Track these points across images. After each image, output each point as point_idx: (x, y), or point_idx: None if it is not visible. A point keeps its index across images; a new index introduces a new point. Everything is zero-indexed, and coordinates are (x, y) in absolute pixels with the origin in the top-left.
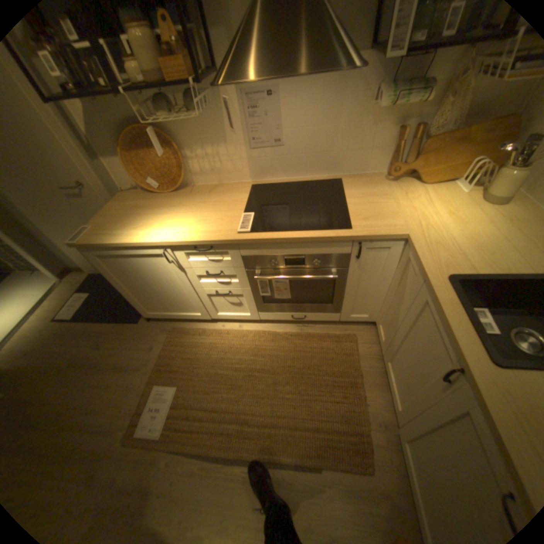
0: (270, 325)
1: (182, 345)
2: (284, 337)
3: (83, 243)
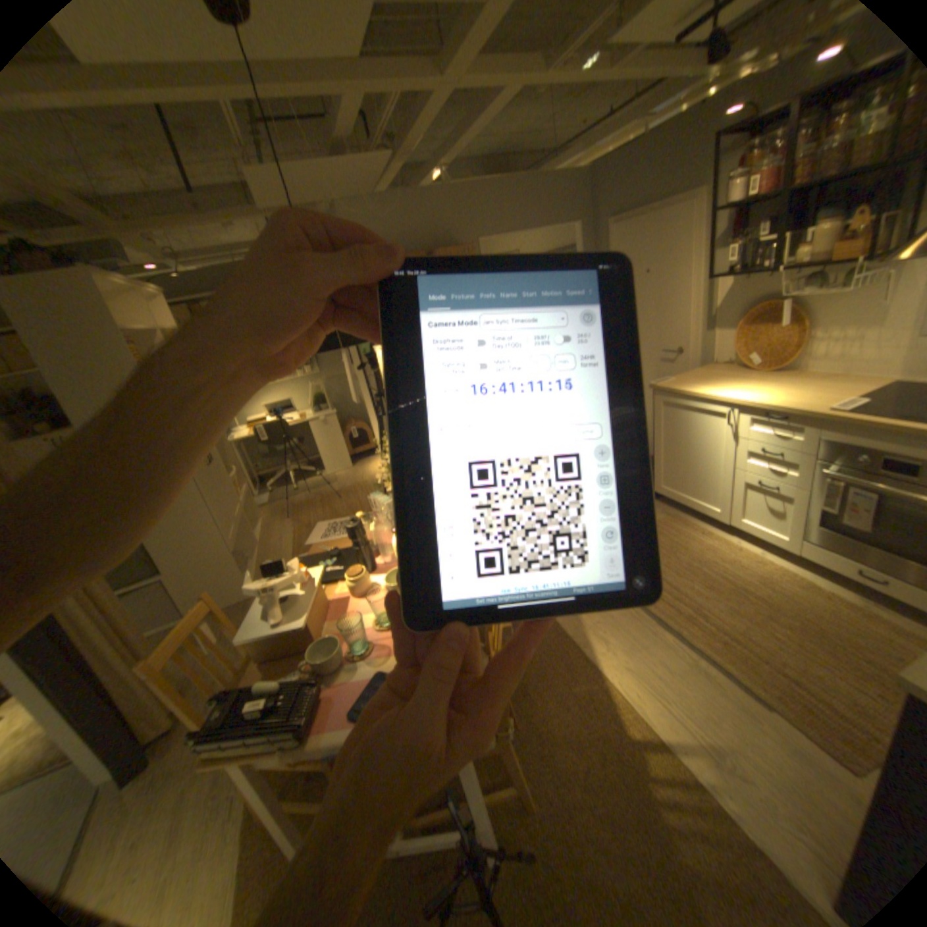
0: (813, 576)
1: (677, 532)
2: (828, 596)
3: (662, 387)
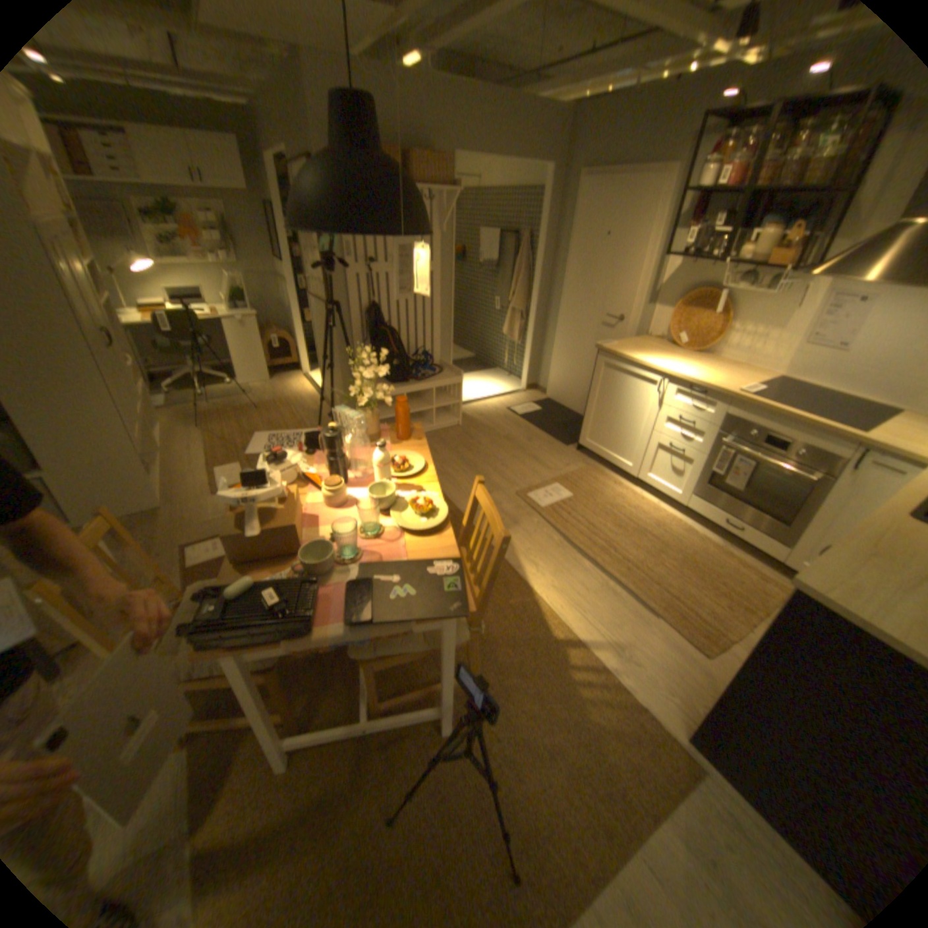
0: (692, 522)
1: (594, 479)
2: (701, 537)
3: (607, 349)
